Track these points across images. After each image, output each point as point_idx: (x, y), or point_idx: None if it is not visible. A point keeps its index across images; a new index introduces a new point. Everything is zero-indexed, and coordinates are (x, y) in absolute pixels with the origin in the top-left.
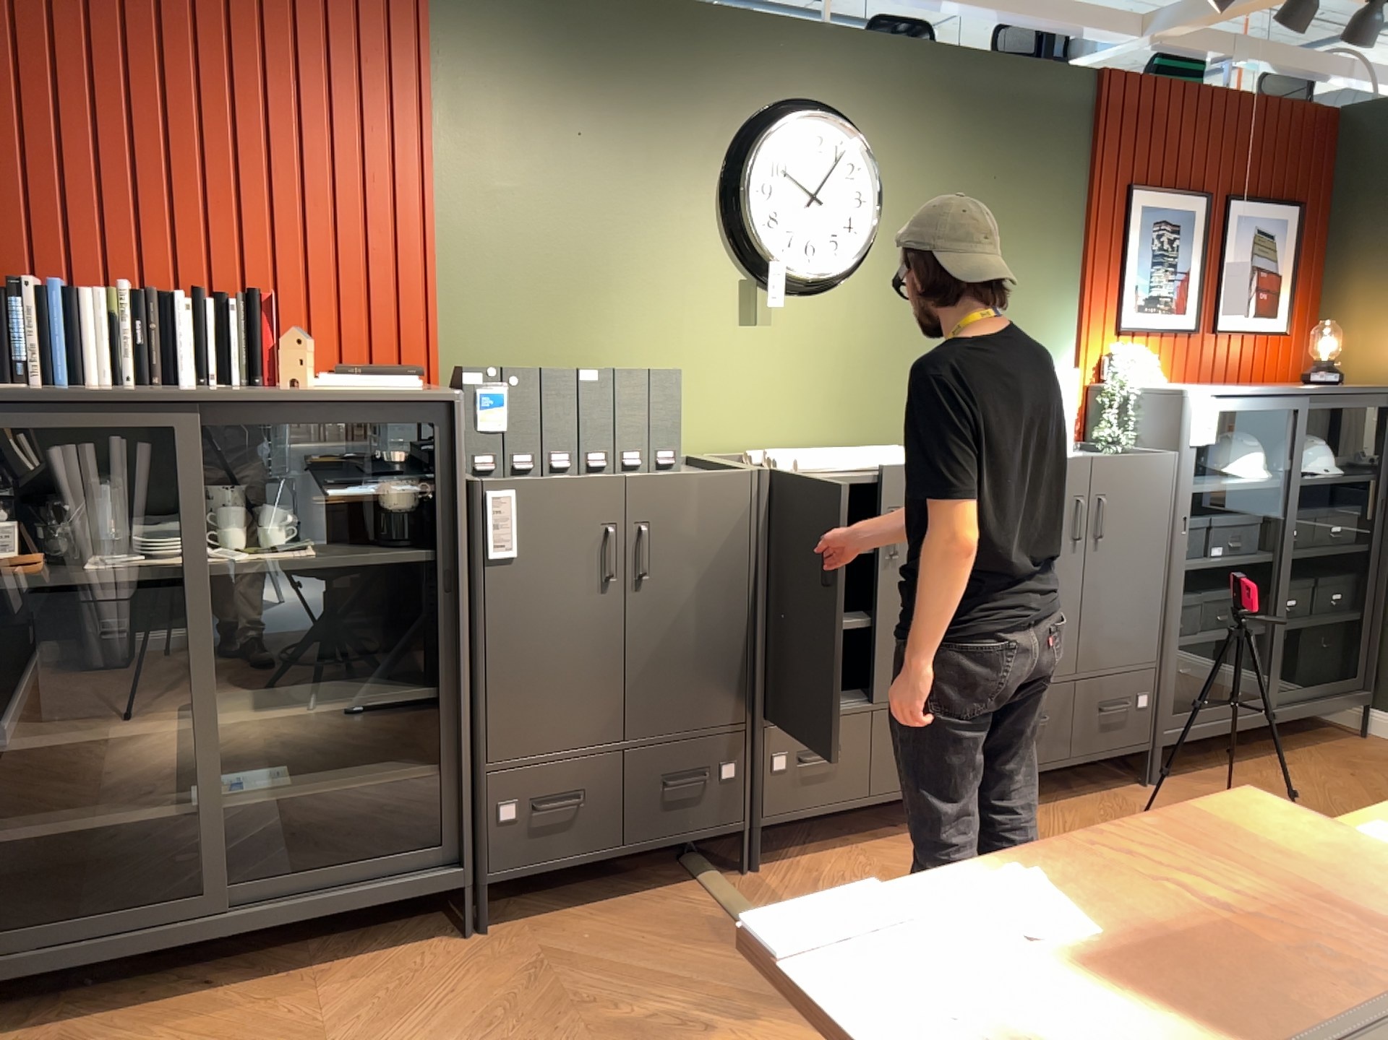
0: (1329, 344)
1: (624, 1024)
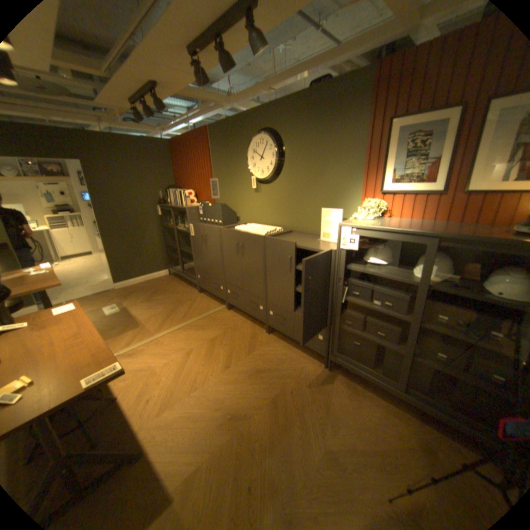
0: None
1: (177, 309)
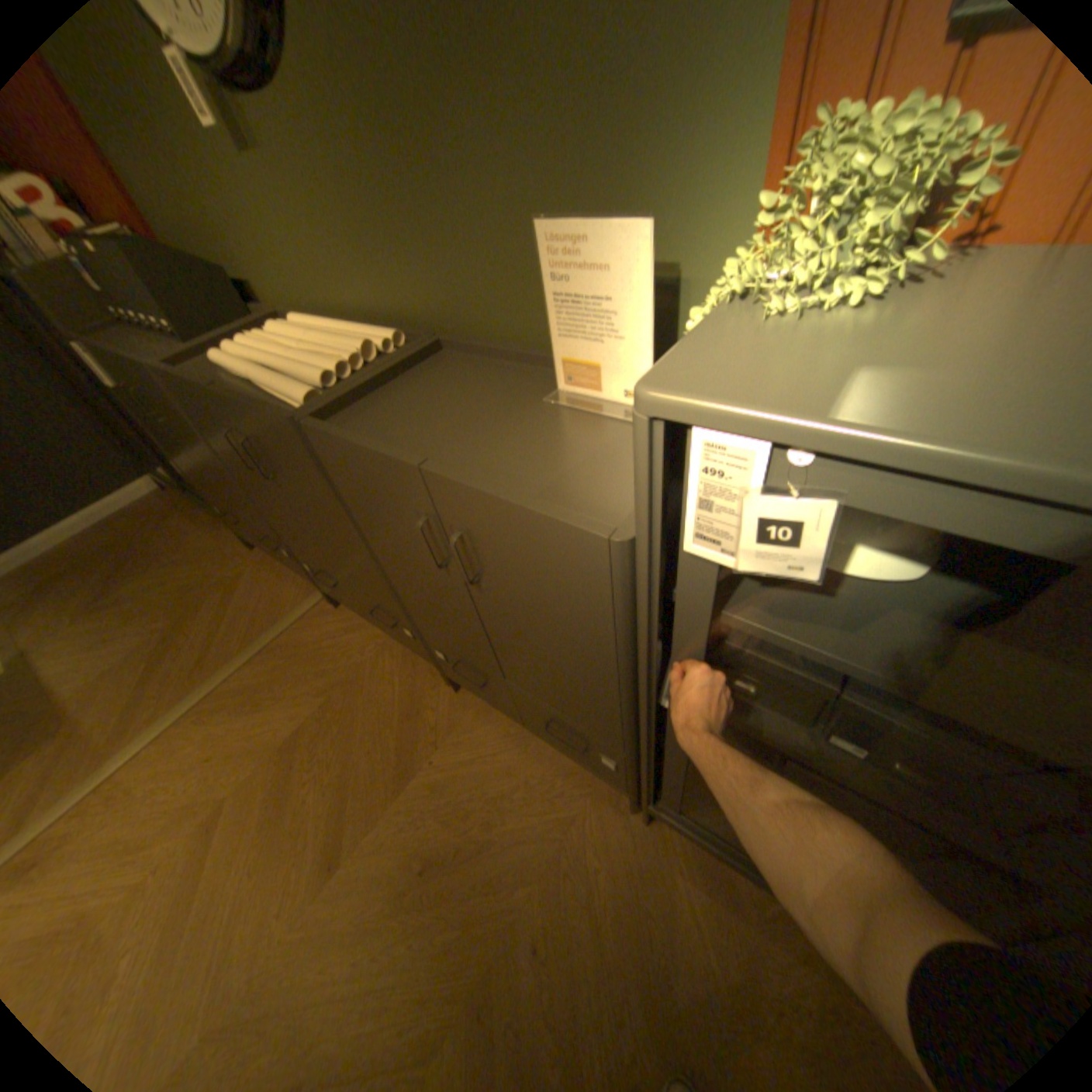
0: None
1: (181, 630)
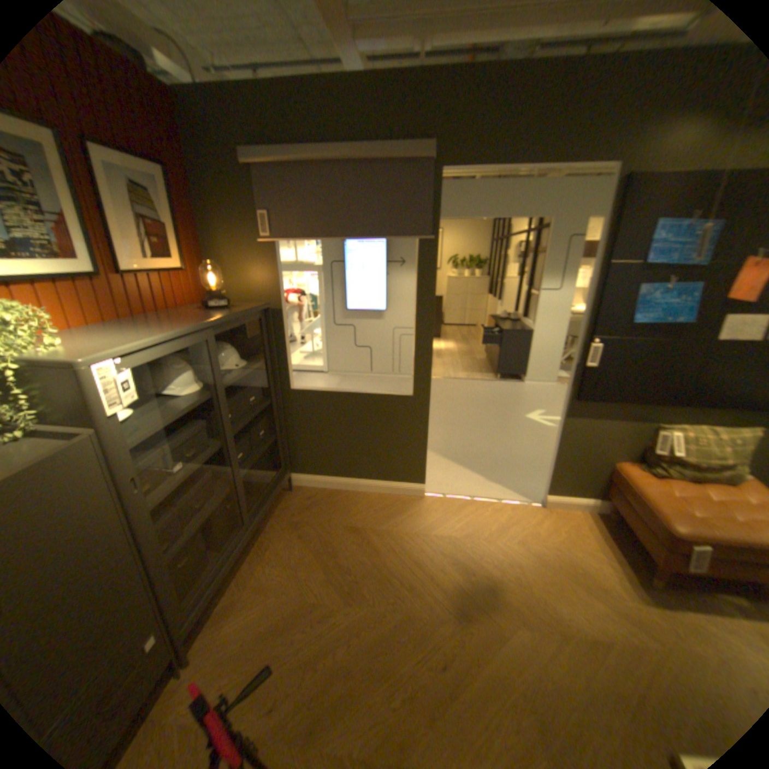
0: (213, 274)
1: None
